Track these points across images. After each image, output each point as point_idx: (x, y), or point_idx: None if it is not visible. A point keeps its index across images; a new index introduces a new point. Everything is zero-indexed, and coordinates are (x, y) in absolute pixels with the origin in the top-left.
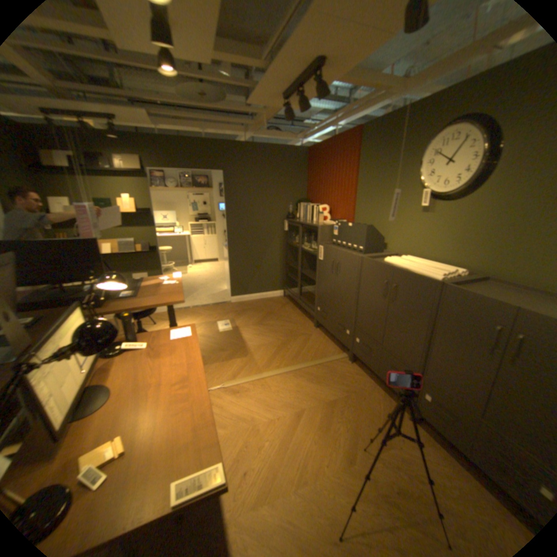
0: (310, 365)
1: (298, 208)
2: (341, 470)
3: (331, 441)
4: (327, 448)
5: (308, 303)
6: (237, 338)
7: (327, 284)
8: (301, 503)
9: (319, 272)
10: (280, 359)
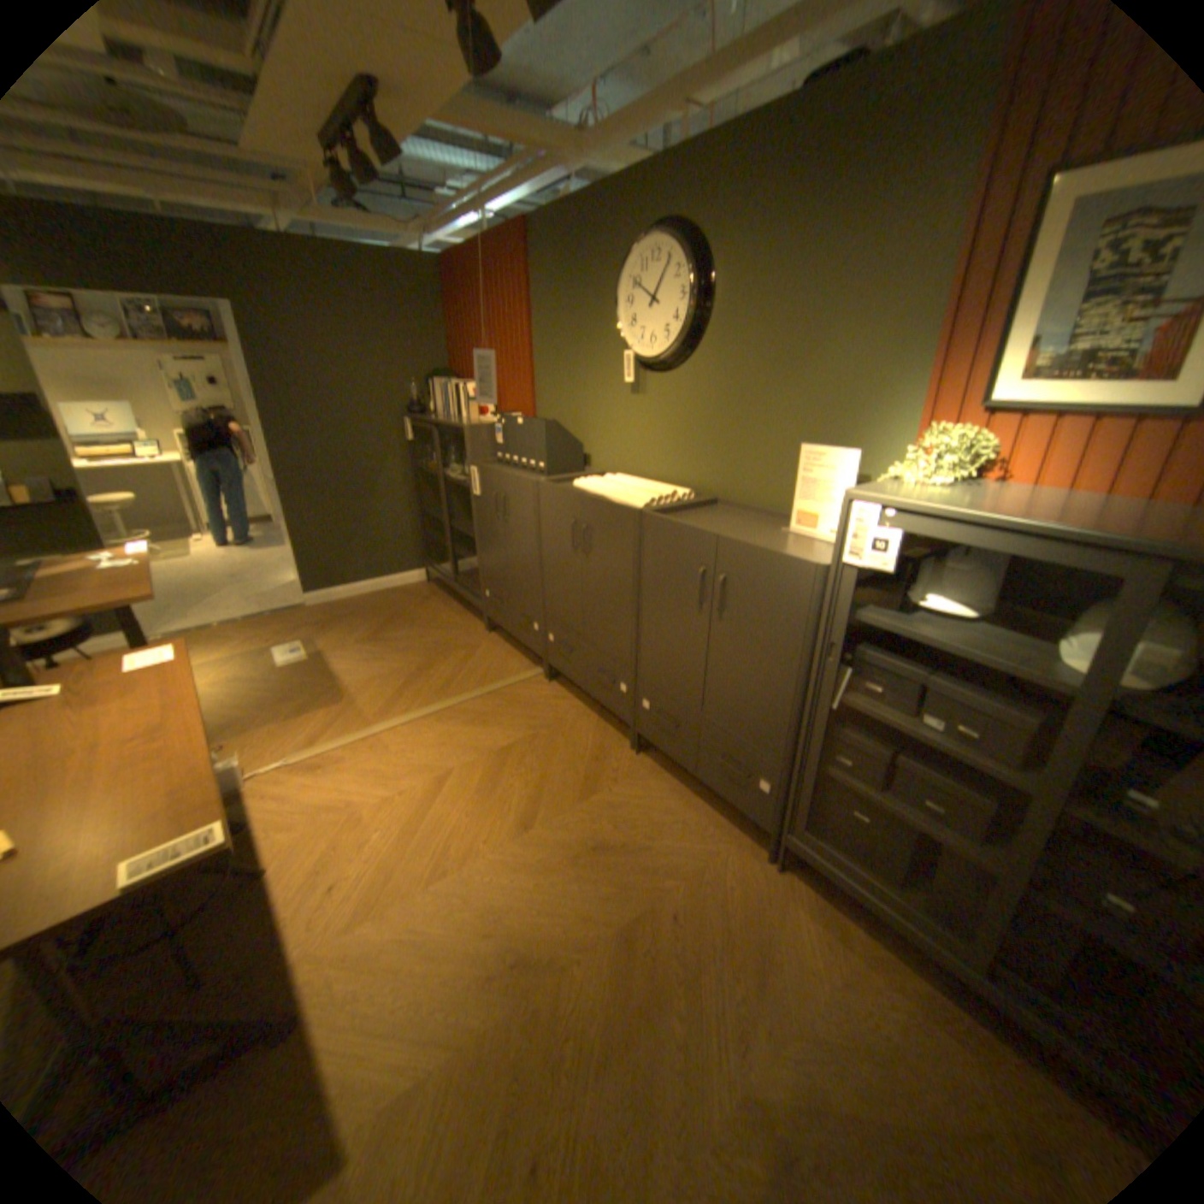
0: (470, 696)
1: (431, 390)
2: (507, 841)
3: (495, 805)
4: (486, 818)
5: (470, 586)
6: (319, 673)
7: (493, 543)
8: (433, 902)
9: (478, 521)
10: (412, 697)
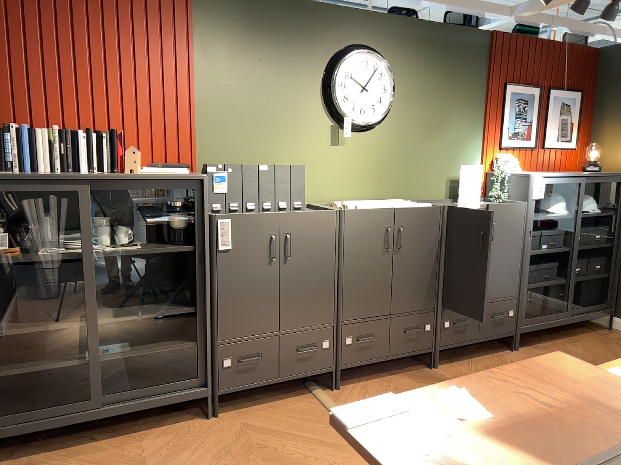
0: None
1: None
2: None
3: None
4: None
5: (154, 386)
6: None
7: (252, 294)
8: None
9: (216, 280)
10: None
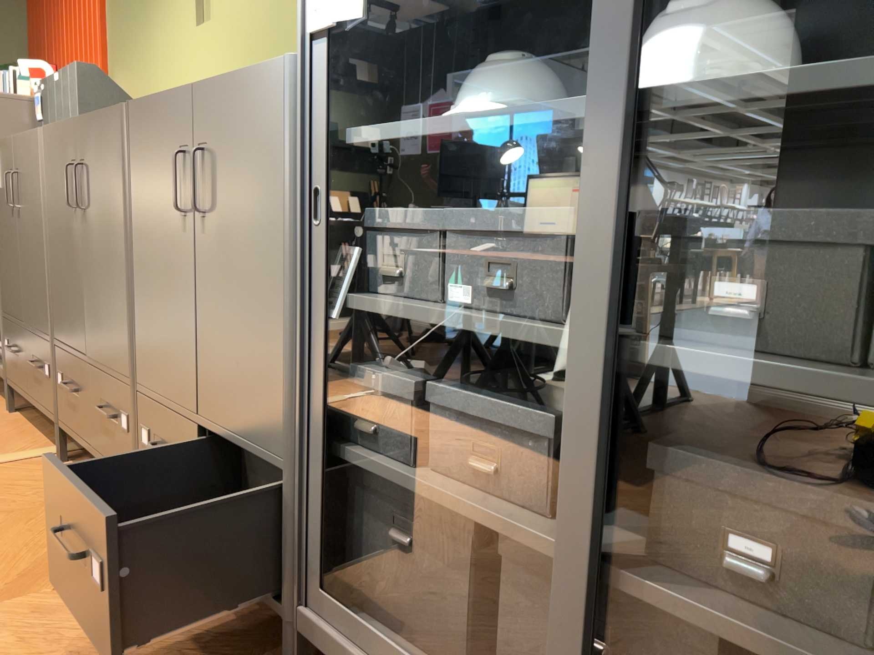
0: None
1: None
2: None
3: None
4: None
5: None
6: None
7: (10, 256)
8: None
9: None
10: None
